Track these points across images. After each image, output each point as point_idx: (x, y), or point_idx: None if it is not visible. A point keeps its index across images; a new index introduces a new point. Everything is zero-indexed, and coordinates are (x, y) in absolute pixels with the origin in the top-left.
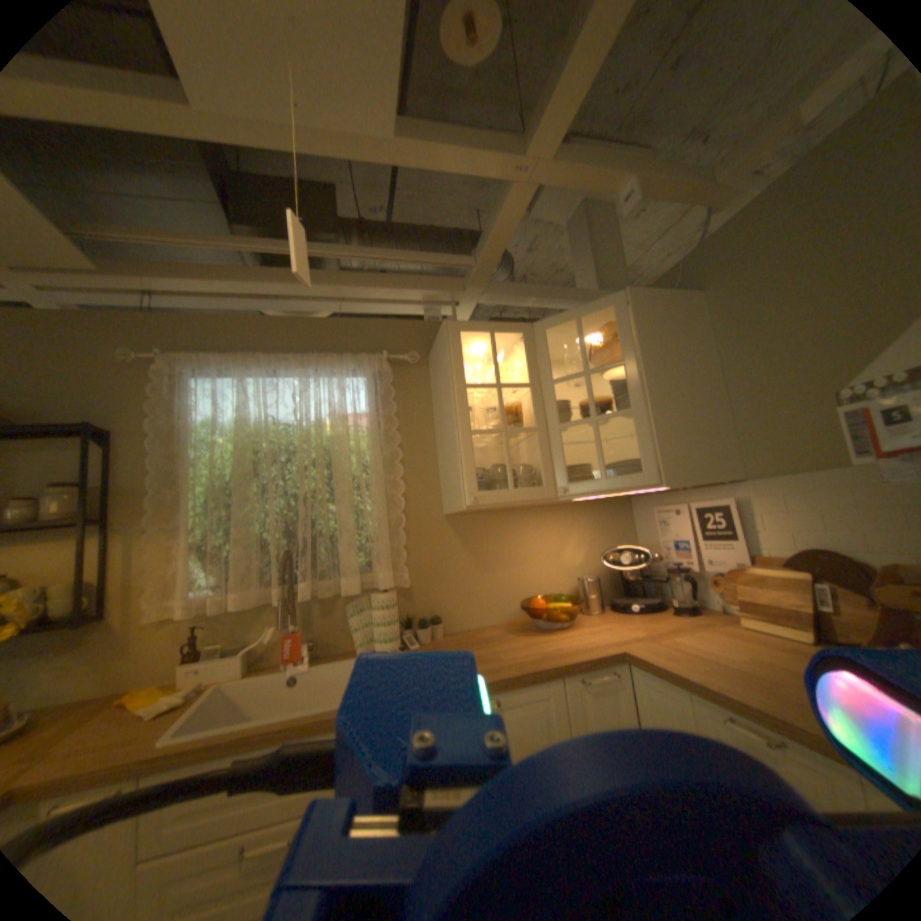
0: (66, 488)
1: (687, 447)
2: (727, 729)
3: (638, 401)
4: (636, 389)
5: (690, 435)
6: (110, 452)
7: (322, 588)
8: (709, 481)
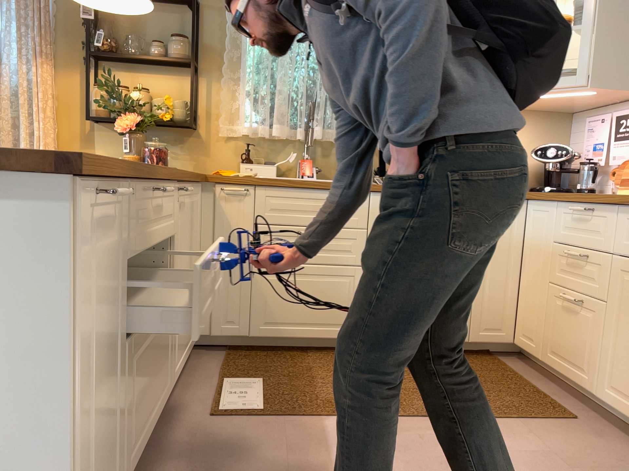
0: (183, 38)
1: (616, 60)
2: (570, 216)
3: (588, 19)
4: (589, 9)
5: (622, 50)
6: (200, 18)
7: (327, 134)
8: (625, 88)
